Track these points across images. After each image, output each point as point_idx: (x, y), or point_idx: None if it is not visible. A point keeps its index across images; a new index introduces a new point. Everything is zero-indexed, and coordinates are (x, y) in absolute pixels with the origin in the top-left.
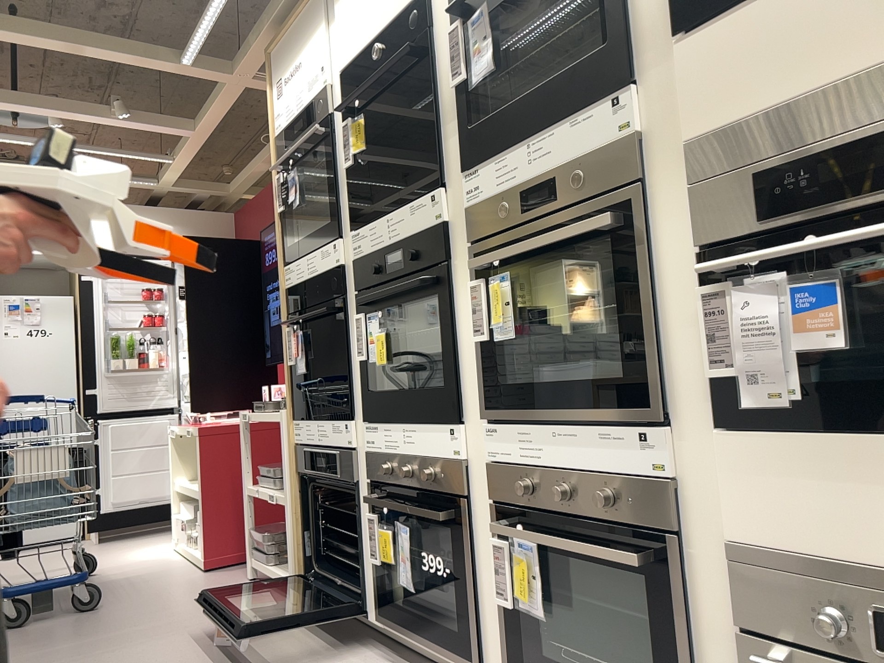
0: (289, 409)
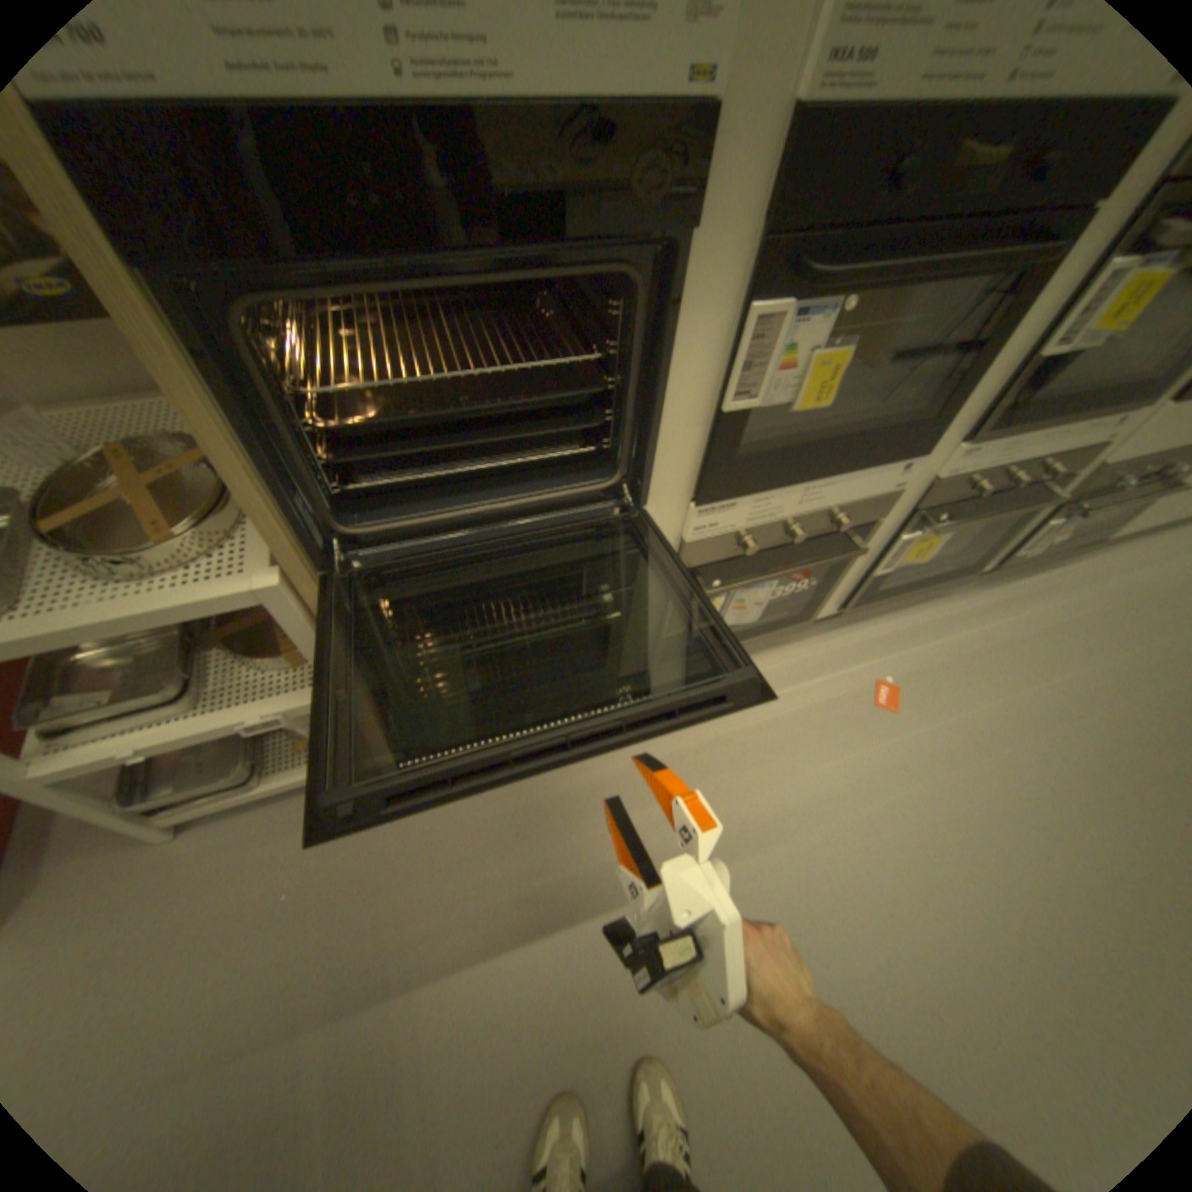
0: (296, 565)
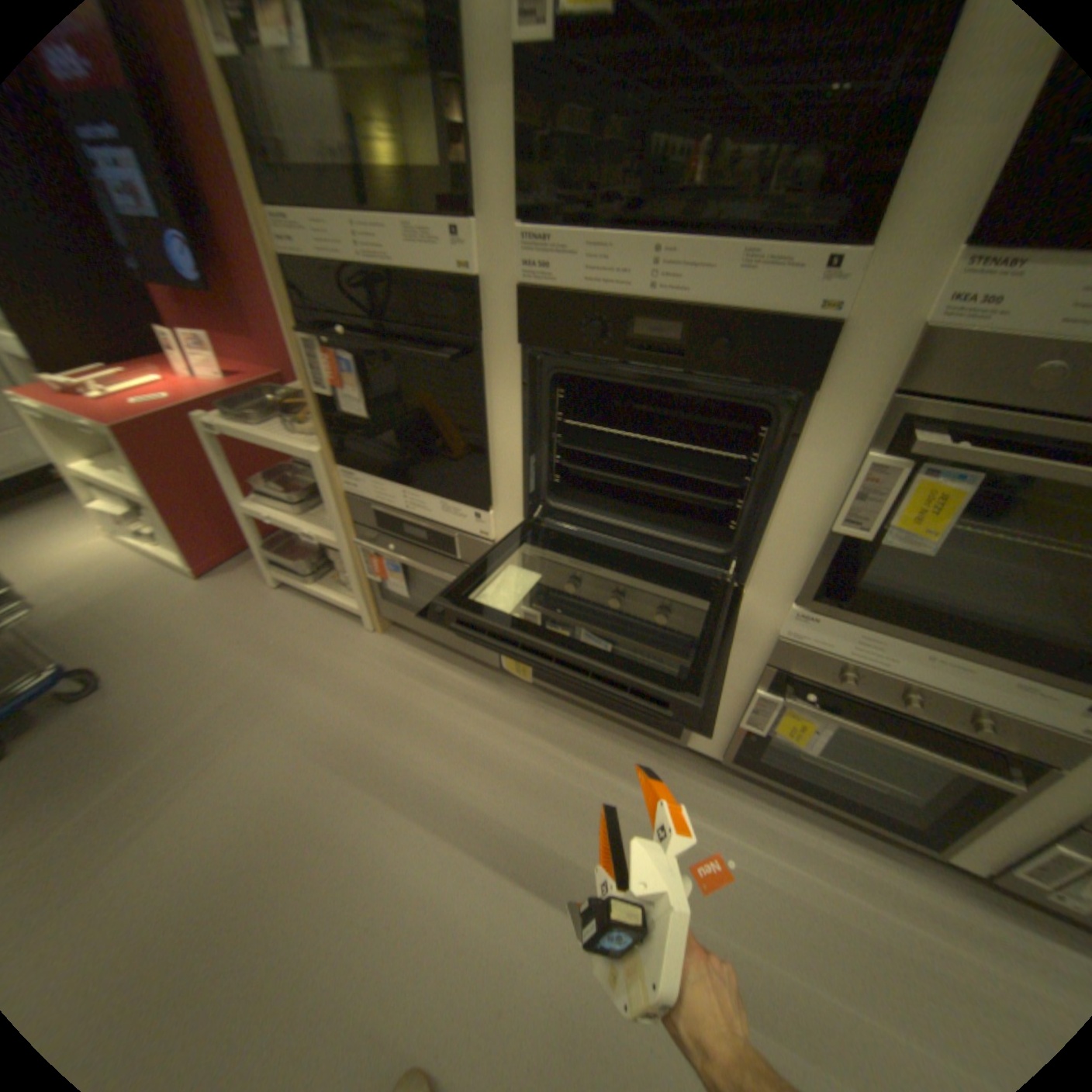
0: (330, 452)
